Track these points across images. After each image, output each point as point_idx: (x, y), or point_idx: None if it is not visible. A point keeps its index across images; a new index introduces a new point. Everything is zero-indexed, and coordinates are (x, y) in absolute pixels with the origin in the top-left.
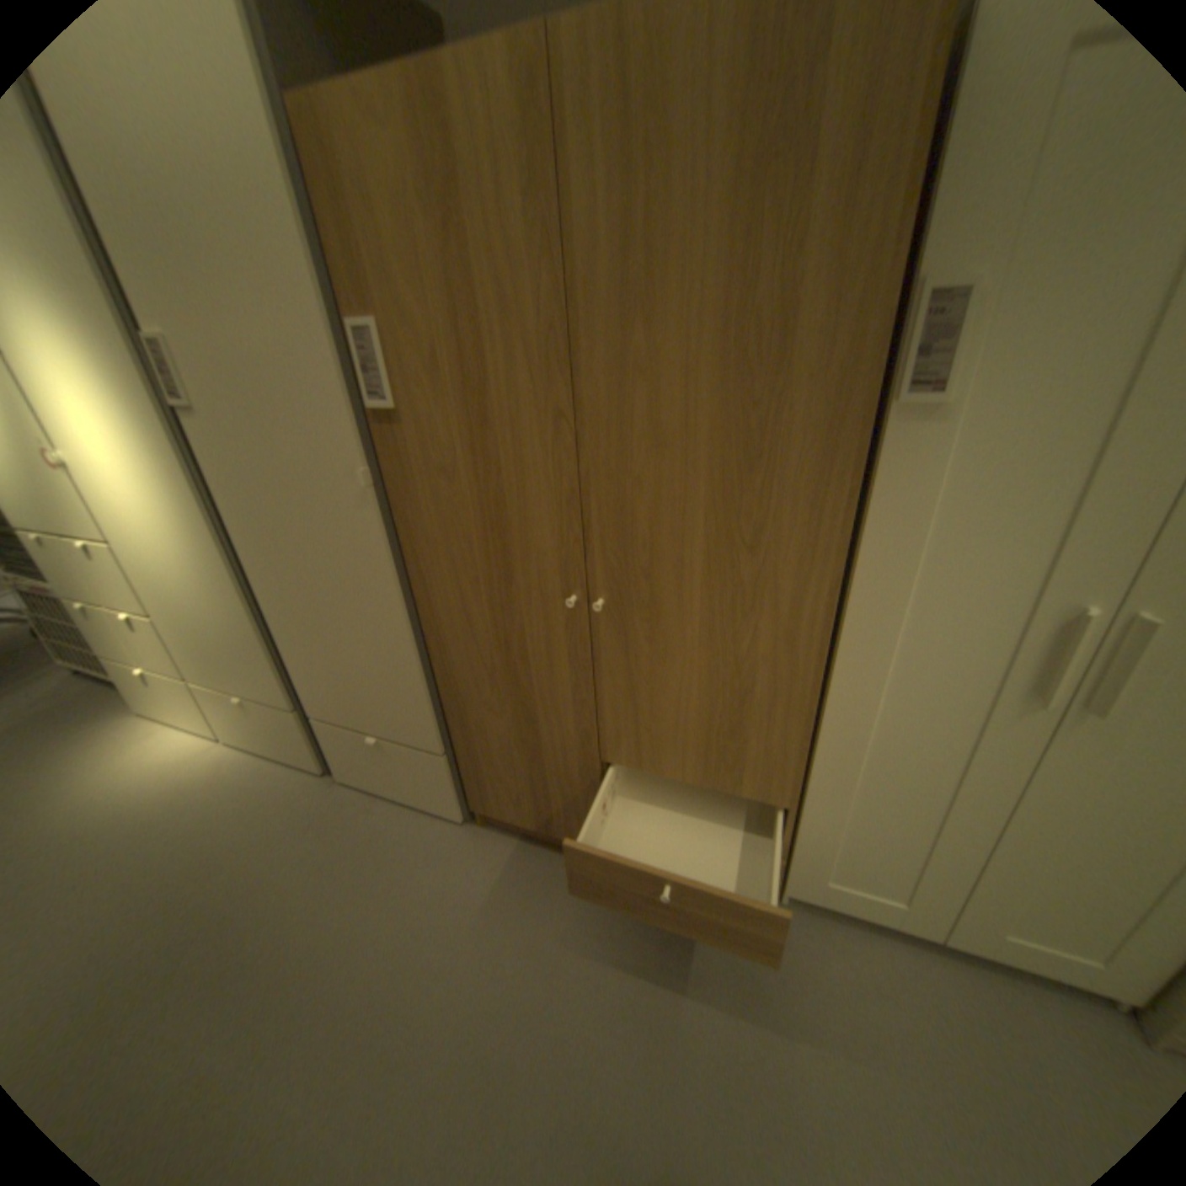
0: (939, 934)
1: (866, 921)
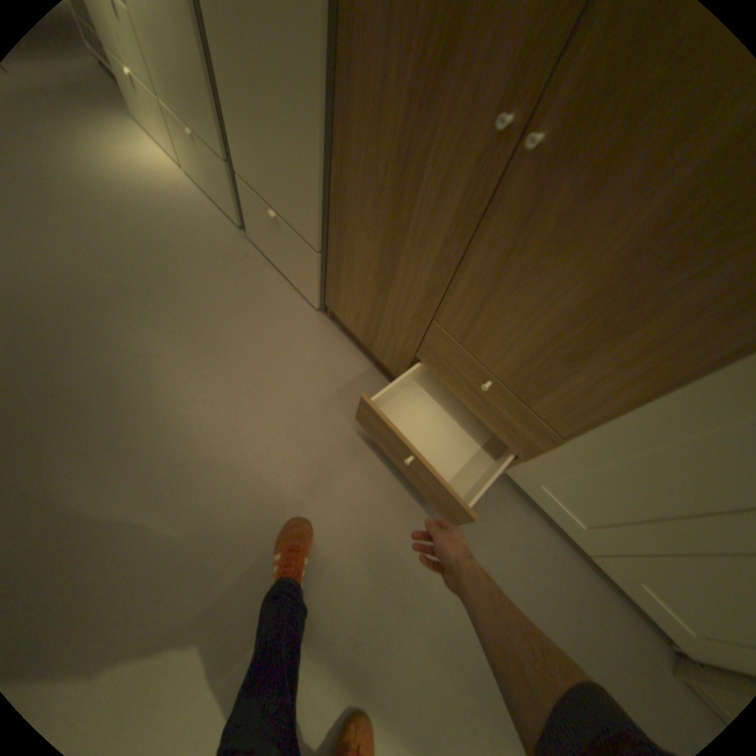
0: (595, 551)
1: (549, 514)
